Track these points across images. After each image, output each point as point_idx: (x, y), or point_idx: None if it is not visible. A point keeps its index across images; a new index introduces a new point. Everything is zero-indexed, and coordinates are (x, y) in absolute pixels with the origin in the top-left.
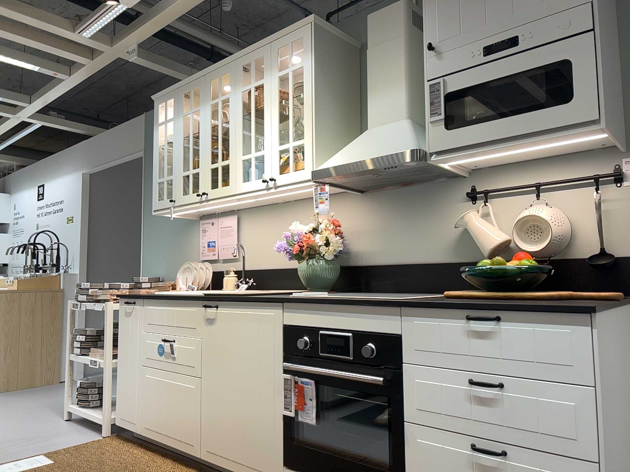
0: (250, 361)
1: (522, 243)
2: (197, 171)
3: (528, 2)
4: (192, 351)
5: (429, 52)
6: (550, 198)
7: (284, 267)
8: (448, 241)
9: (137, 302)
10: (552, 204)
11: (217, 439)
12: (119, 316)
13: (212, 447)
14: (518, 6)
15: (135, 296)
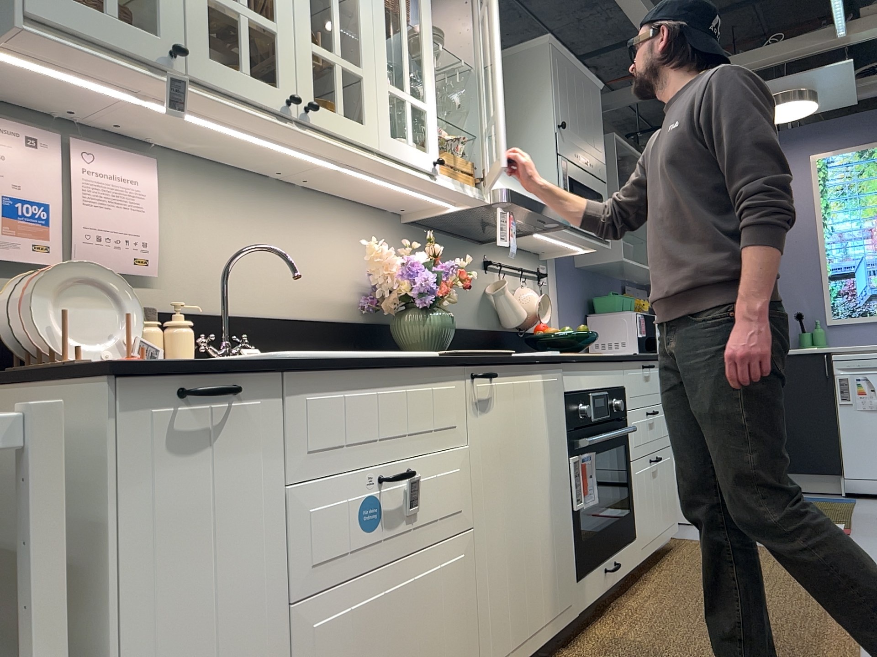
0: (540, 455)
1: (531, 317)
2: (270, 29)
3: (592, 141)
4: (455, 480)
5: (558, 129)
6: (521, 282)
7: (290, 317)
8: (475, 306)
9: (244, 387)
10: (522, 287)
11: (507, 622)
12: (107, 466)
13: (502, 647)
14: (589, 139)
15: (250, 364)
